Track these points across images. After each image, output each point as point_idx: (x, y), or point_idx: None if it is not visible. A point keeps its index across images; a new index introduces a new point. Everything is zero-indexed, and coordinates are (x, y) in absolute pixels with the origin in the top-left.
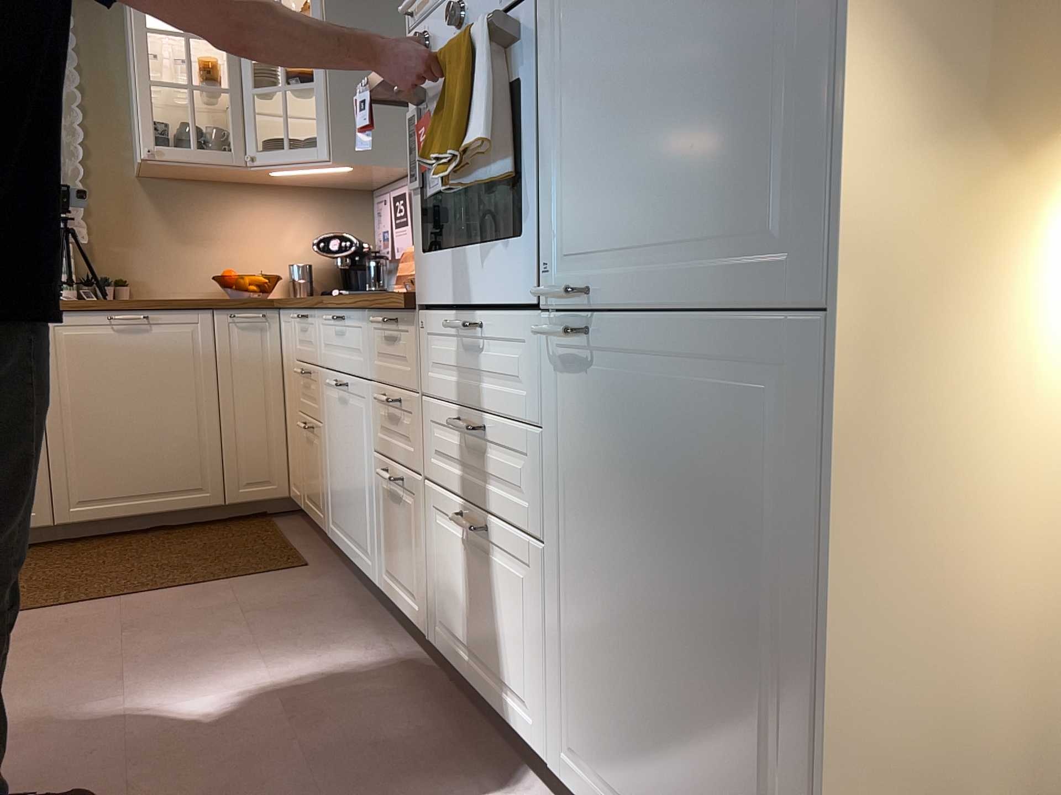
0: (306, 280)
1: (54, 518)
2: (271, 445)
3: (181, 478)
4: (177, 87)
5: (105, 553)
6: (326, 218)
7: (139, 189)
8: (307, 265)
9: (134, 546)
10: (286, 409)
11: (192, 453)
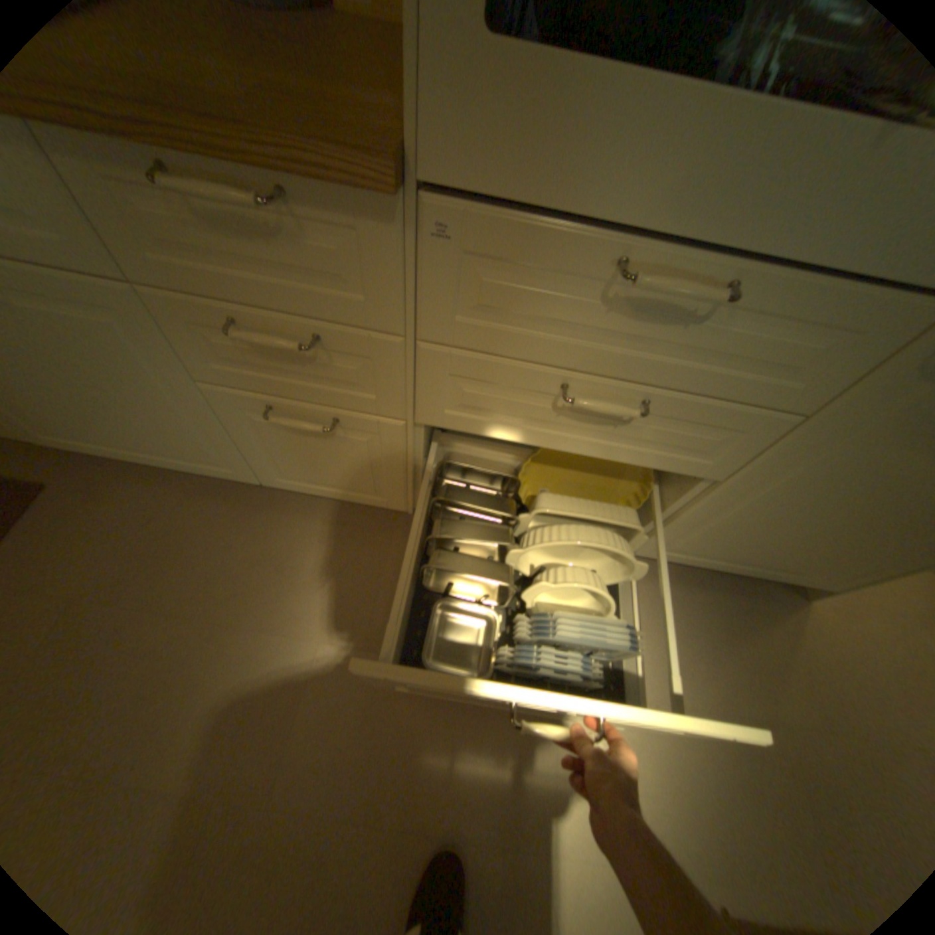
0: None
1: None
2: None
3: None
4: None
5: None
6: None
7: None
8: None
9: None
10: None
11: None
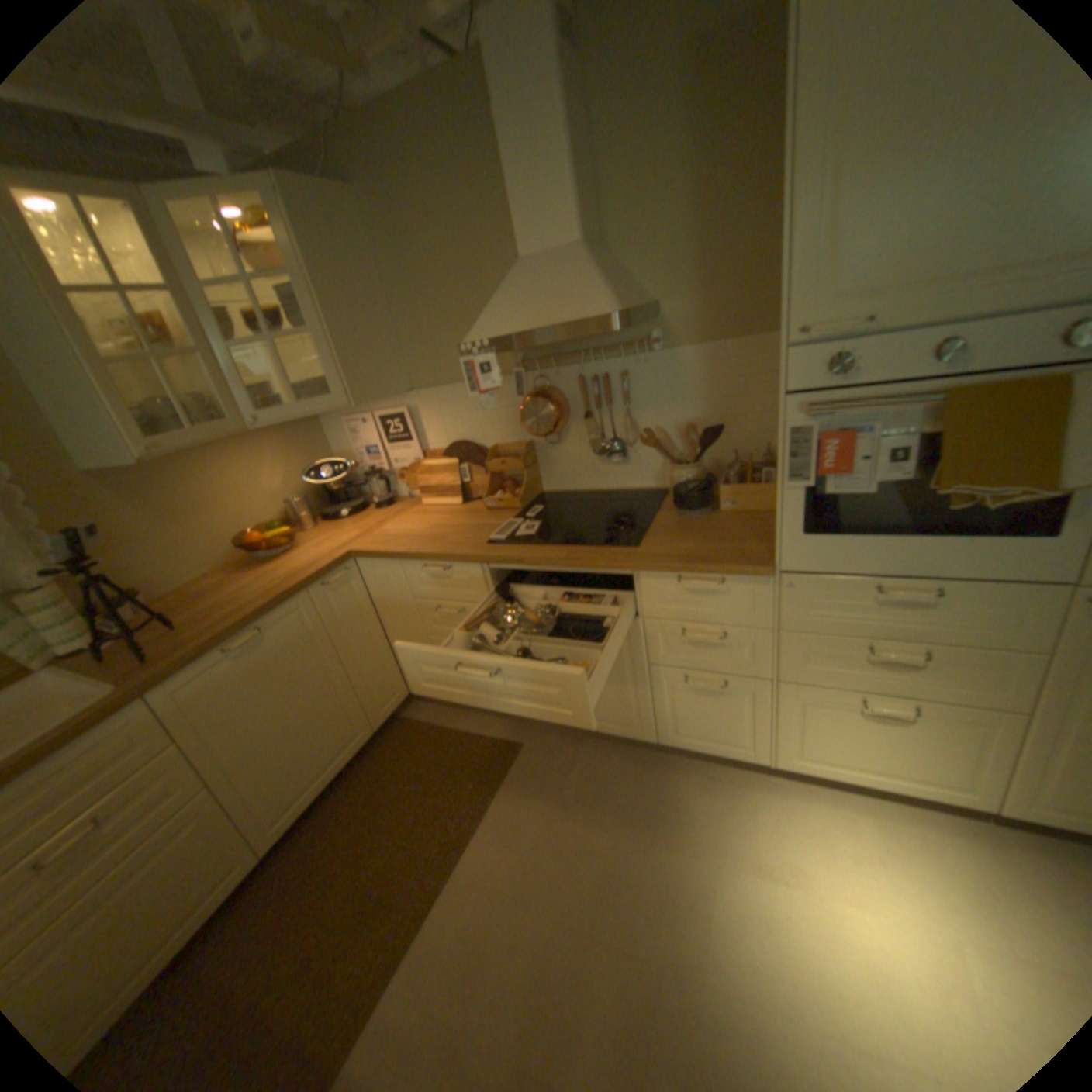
0: (310, 512)
1: (257, 853)
2: (387, 666)
3: (340, 739)
4: (135, 358)
5: (332, 843)
6: (288, 446)
7: (92, 485)
8: (291, 494)
9: (346, 819)
10: (390, 634)
11: (340, 714)
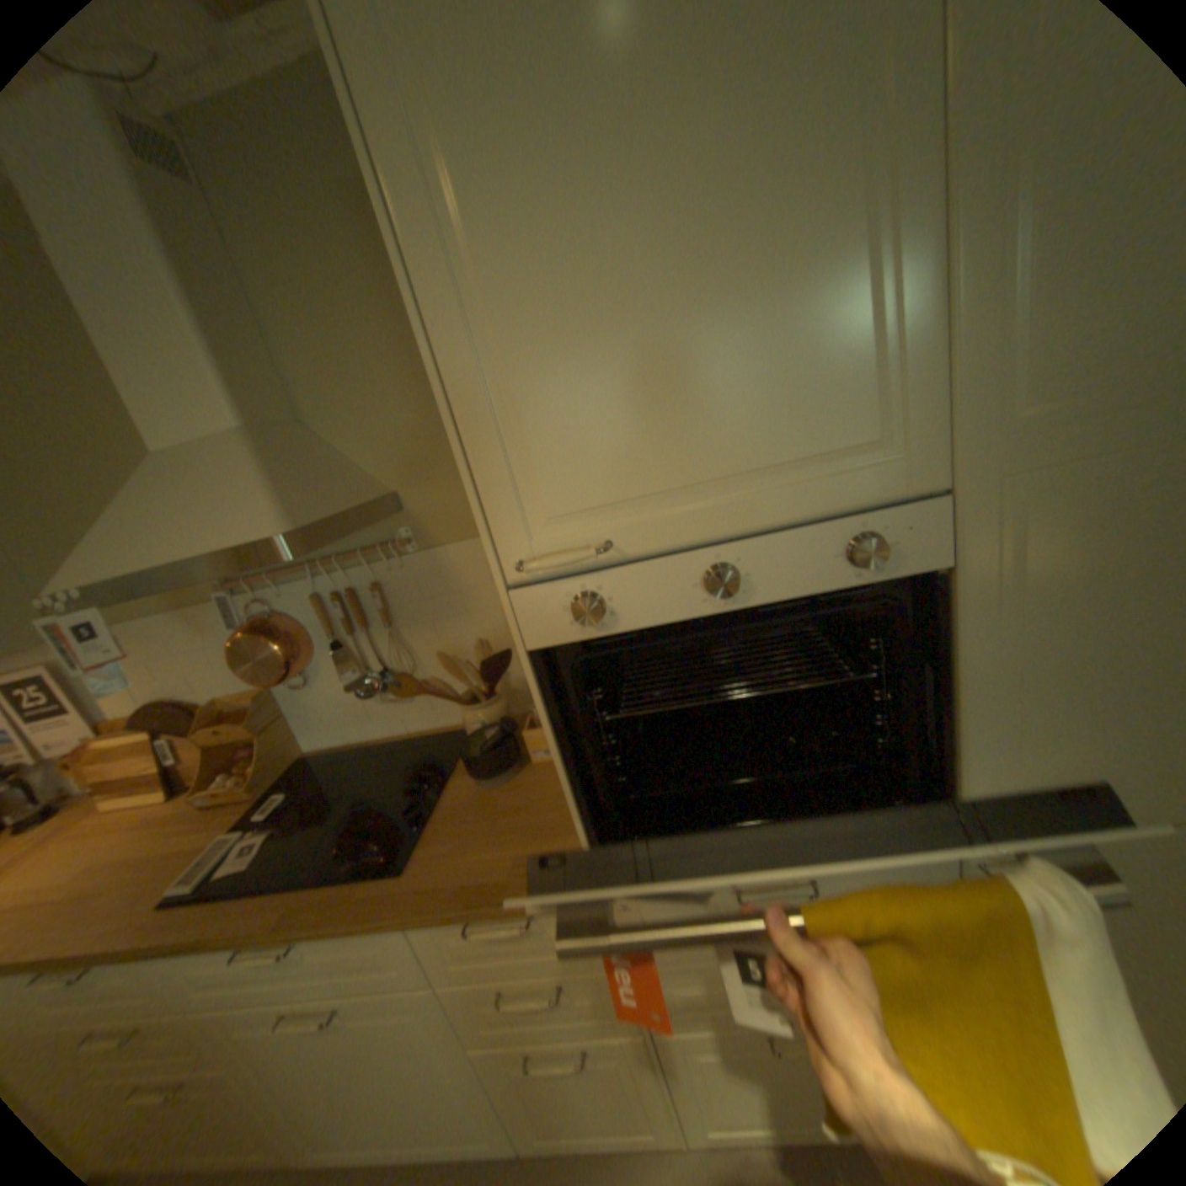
0: None
1: None
2: None
3: None
4: None
5: None
6: None
7: None
8: None
9: None
10: None
11: None
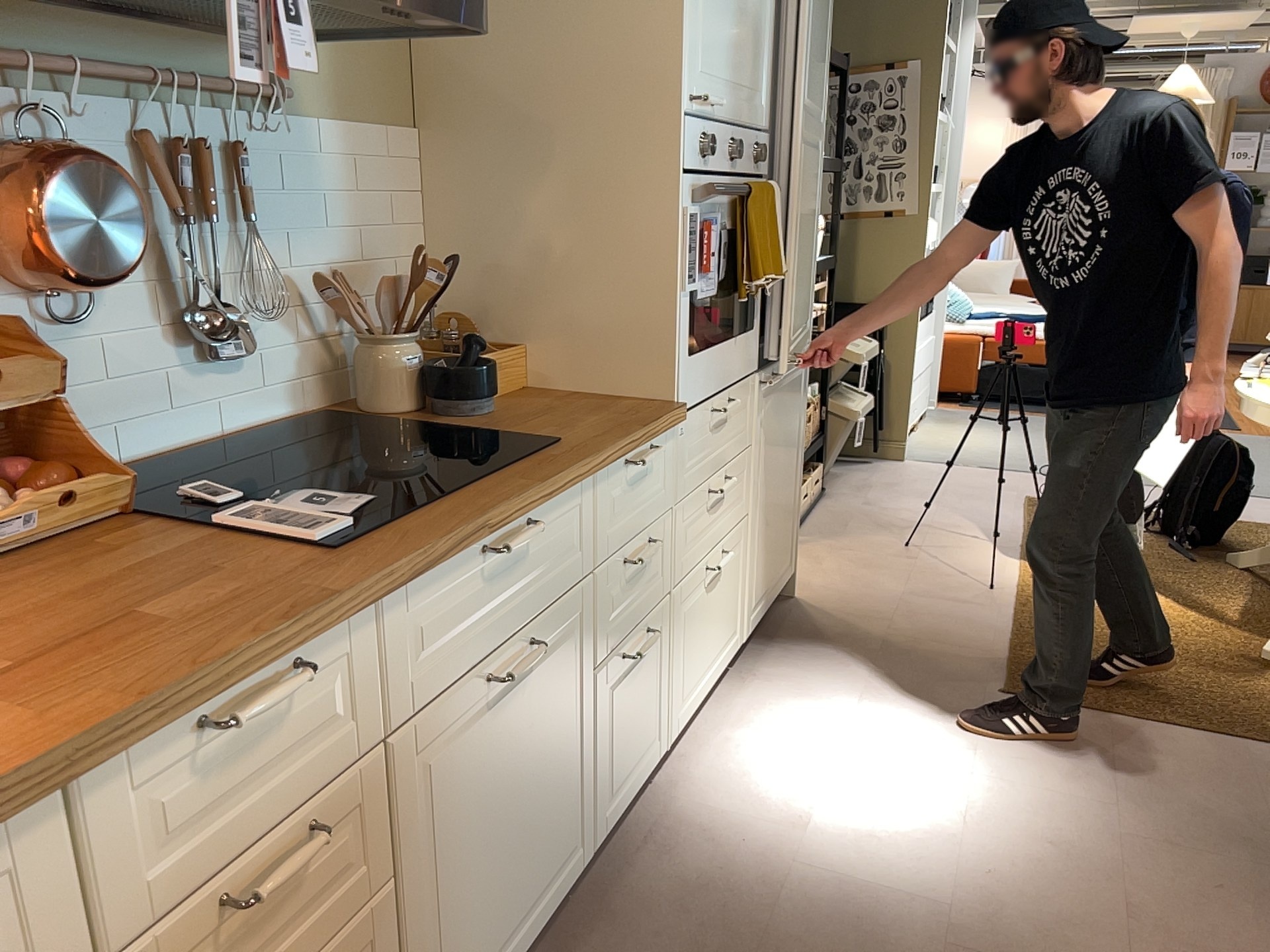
0: None
1: None
2: None
3: None
4: None
5: None
6: None
7: None
8: None
9: None
10: None
11: None
